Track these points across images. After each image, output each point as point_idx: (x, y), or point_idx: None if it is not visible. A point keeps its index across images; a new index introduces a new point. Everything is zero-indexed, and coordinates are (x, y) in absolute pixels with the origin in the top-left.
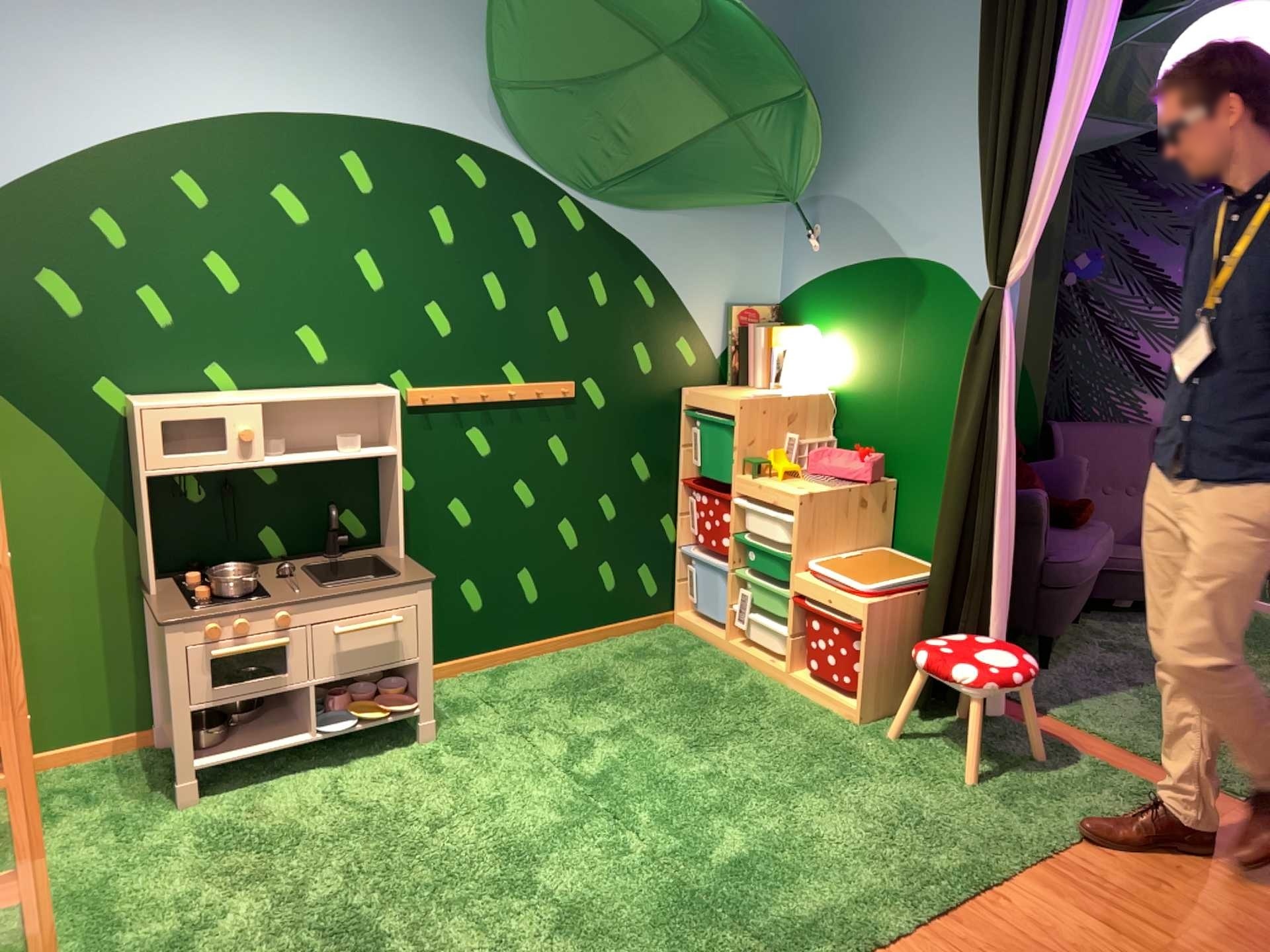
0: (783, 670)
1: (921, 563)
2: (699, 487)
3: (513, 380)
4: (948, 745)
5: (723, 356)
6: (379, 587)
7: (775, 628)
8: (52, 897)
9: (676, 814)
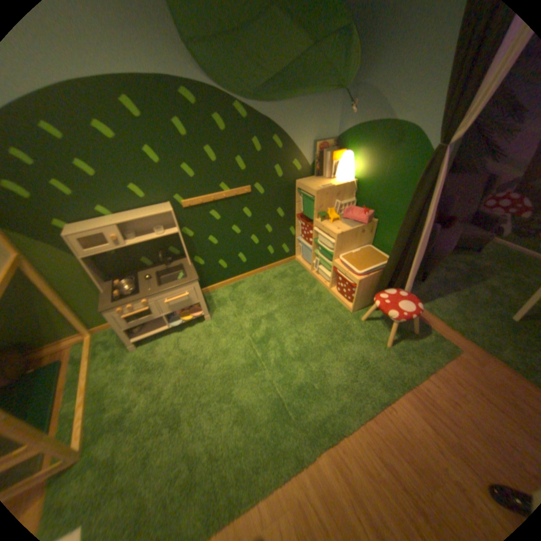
0: (327, 286)
1: (382, 255)
2: (302, 217)
3: (225, 190)
4: (382, 325)
5: (312, 165)
6: (178, 285)
7: (326, 273)
8: (88, 394)
9: (282, 360)
